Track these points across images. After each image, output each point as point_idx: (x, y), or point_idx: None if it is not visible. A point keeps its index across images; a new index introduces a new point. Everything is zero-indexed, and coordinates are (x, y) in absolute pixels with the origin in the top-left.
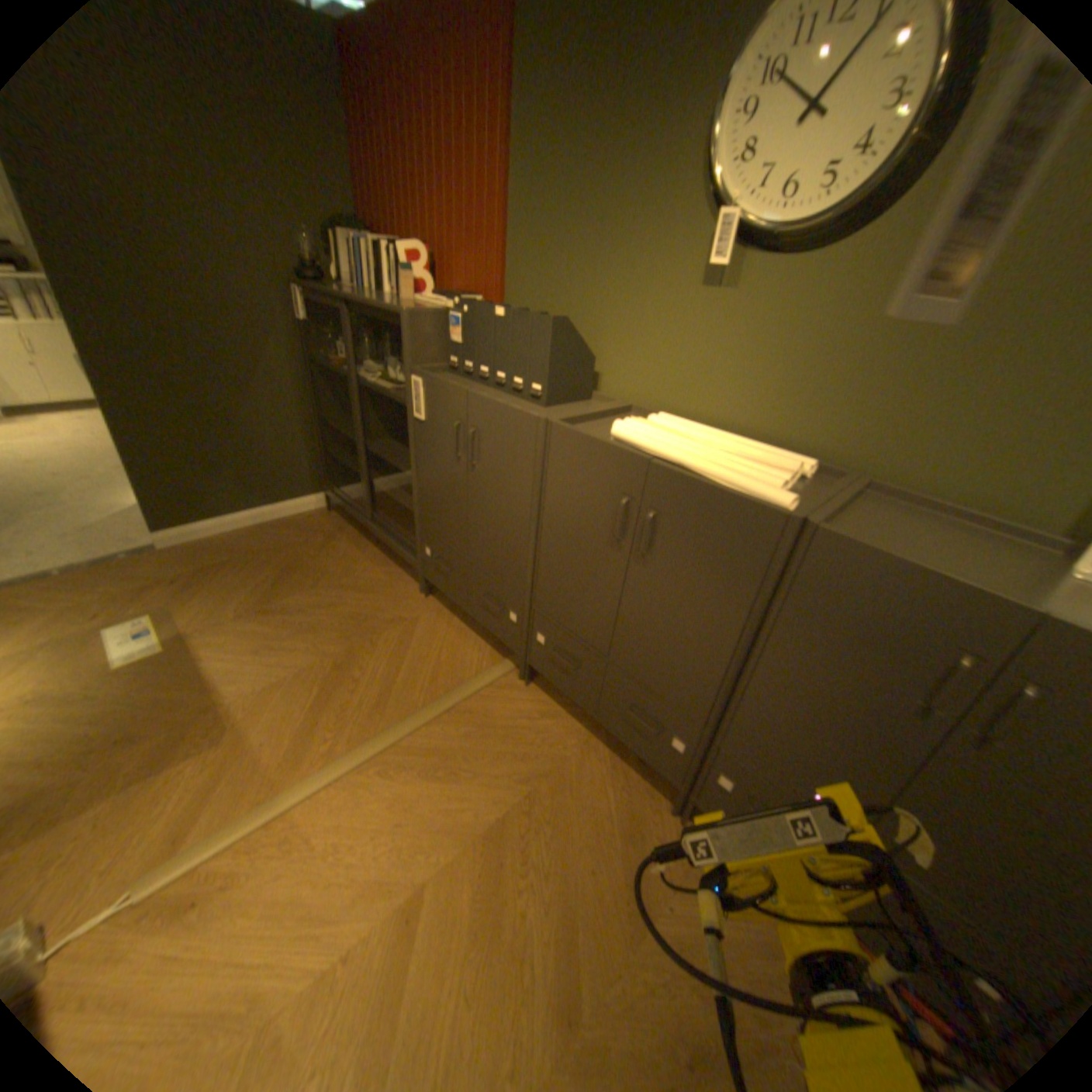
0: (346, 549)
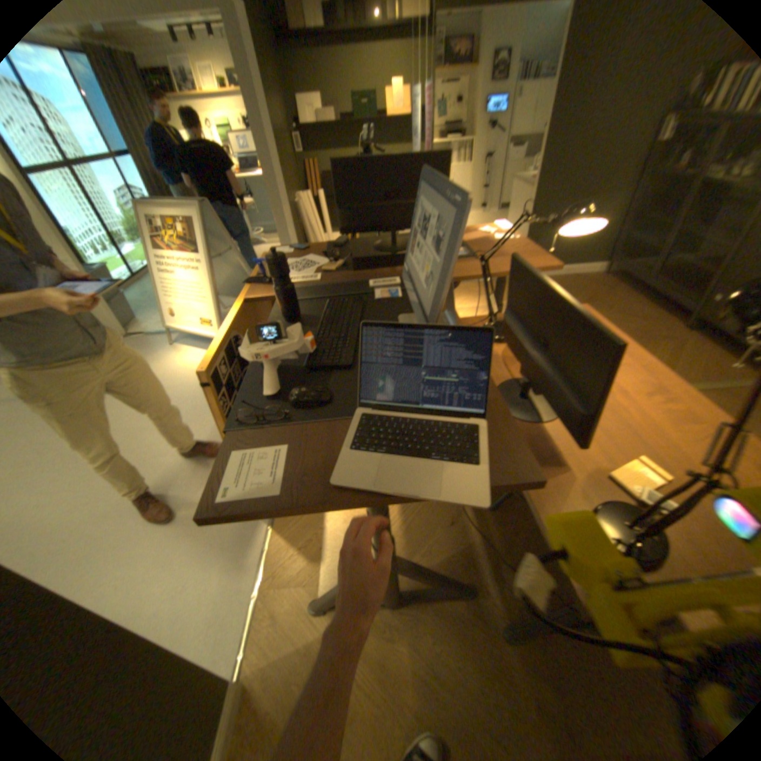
0: (625, 296)
